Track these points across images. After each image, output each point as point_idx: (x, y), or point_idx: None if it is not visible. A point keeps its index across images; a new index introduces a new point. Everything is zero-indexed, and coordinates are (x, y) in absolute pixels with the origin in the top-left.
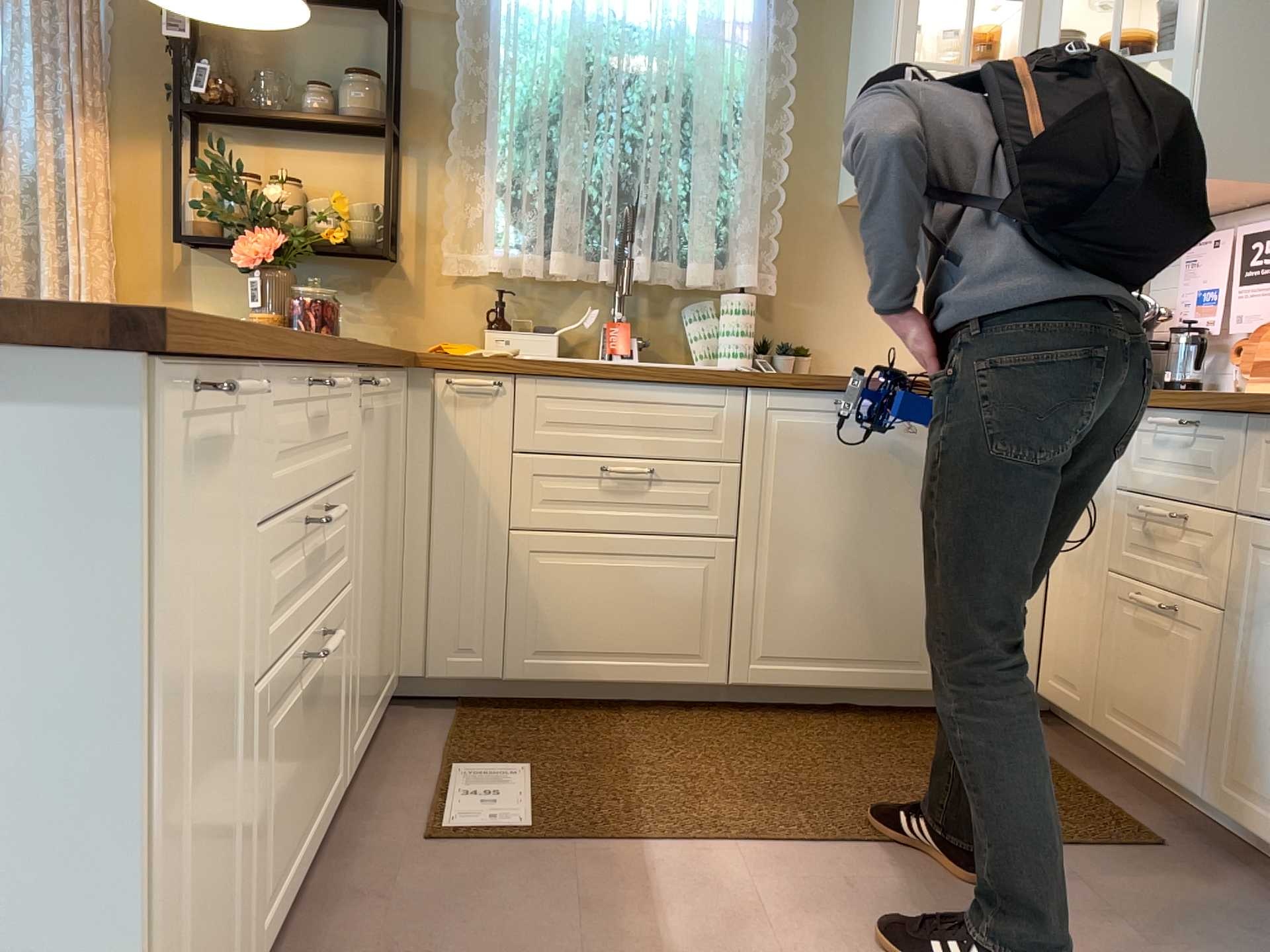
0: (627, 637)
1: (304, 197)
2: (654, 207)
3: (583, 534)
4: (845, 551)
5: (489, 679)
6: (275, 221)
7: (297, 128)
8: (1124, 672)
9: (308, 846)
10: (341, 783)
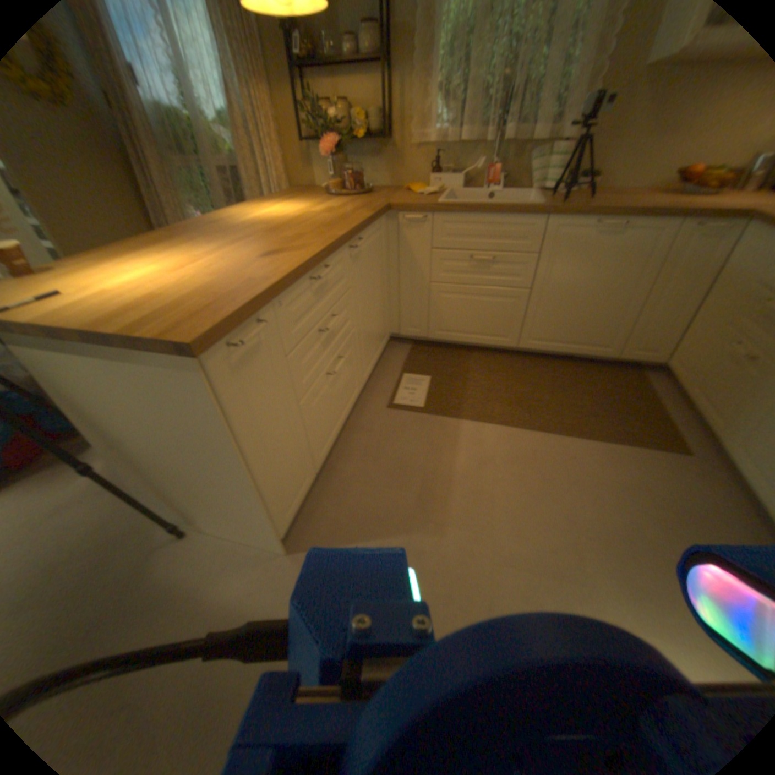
0: (475, 326)
1: (345, 105)
2: (521, 86)
3: (459, 285)
4: (582, 296)
5: (421, 337)
6: (331, 127)
7: (338, 63)
8: (712, 373)
9: (342, 417)
10: (358, 389)
